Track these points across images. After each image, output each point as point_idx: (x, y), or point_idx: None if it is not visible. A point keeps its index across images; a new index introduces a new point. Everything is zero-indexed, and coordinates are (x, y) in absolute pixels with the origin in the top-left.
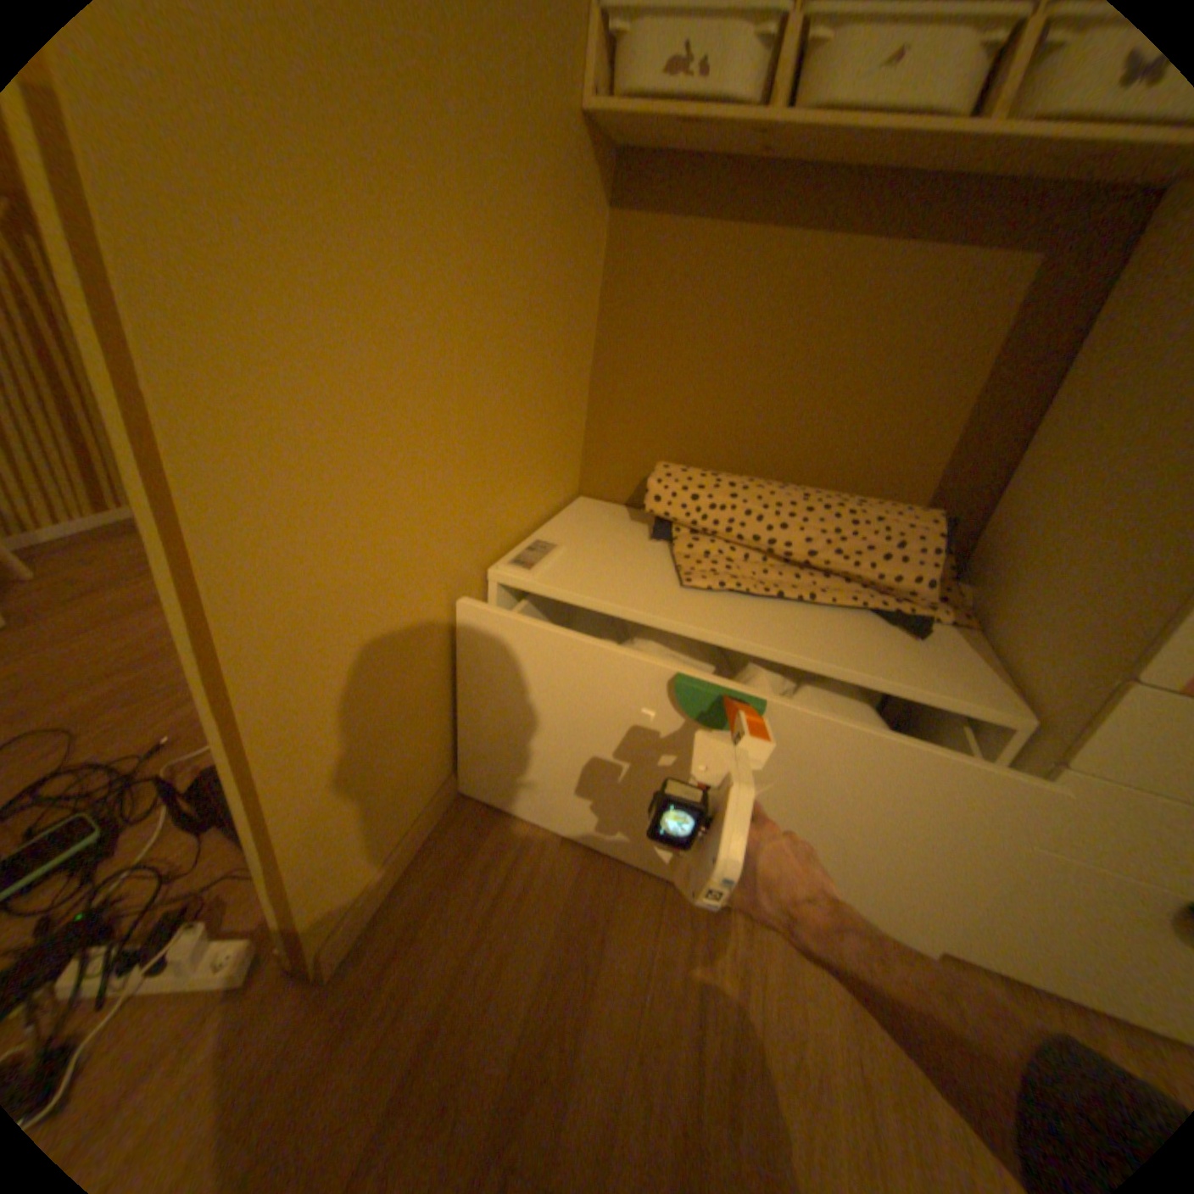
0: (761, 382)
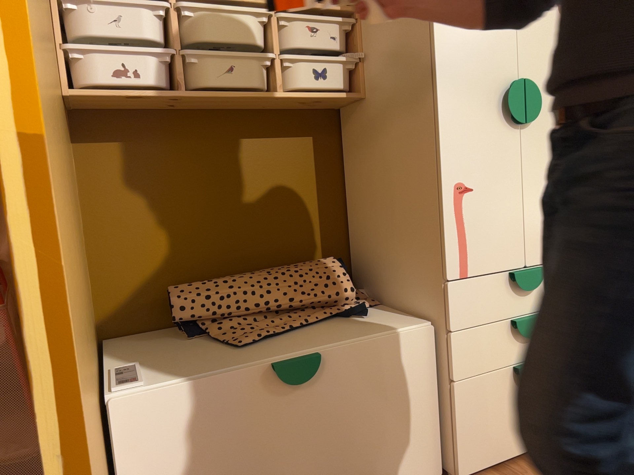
0: (210, 220)
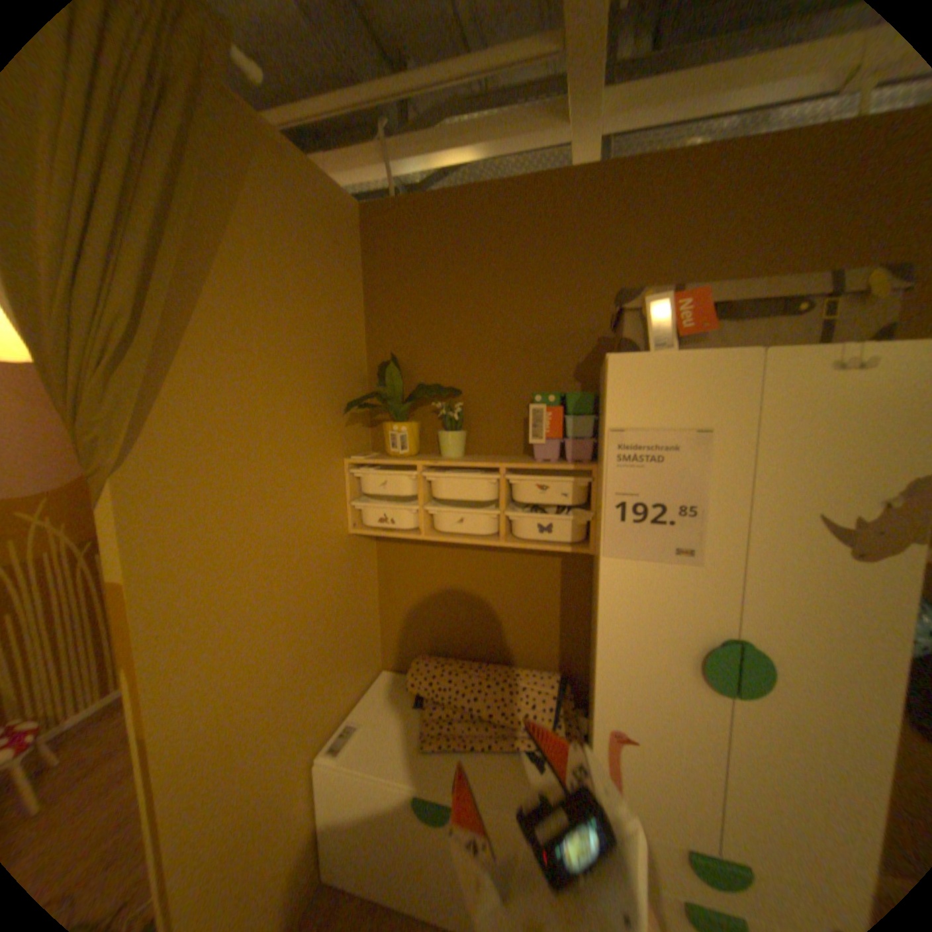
0: (461, 610)
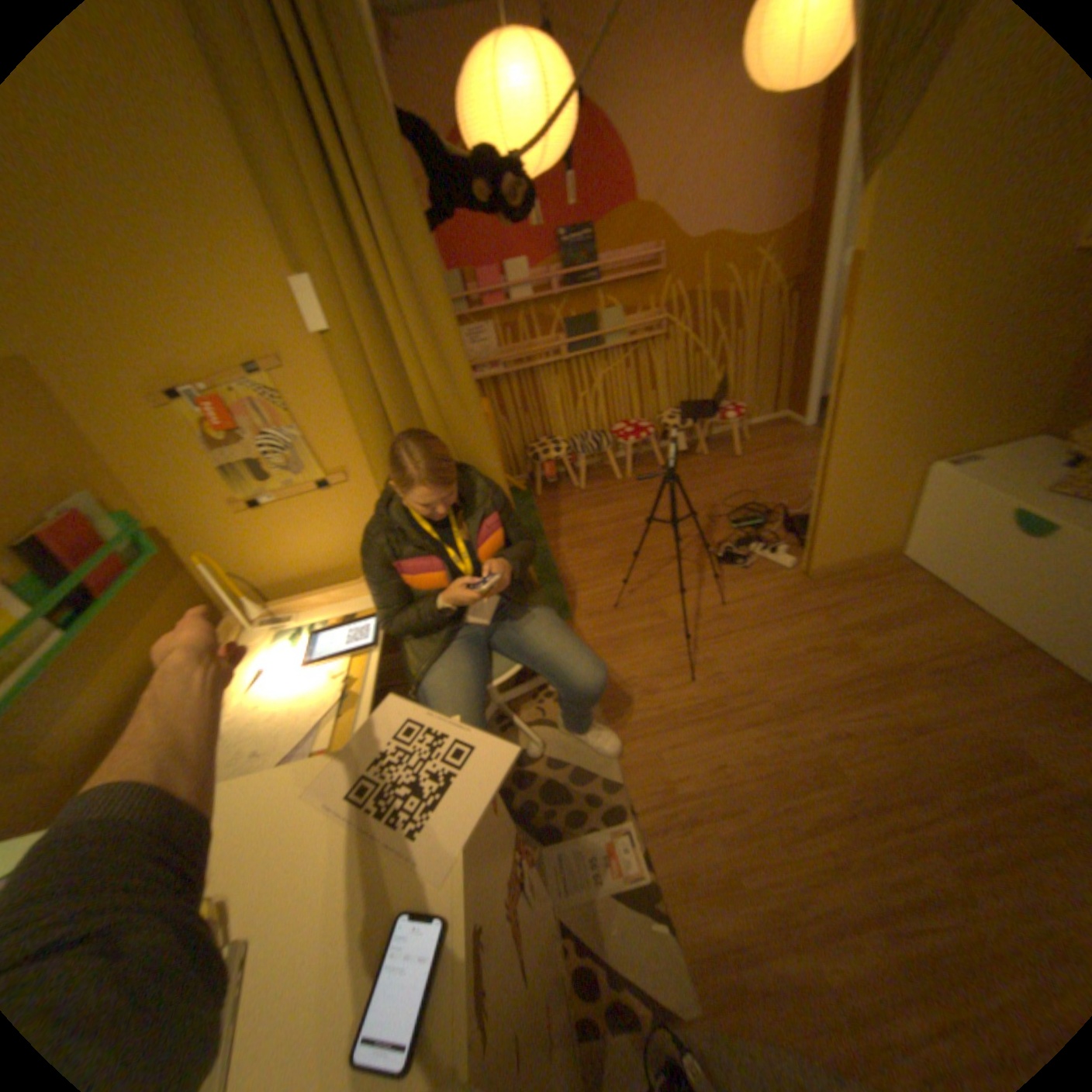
0: None
